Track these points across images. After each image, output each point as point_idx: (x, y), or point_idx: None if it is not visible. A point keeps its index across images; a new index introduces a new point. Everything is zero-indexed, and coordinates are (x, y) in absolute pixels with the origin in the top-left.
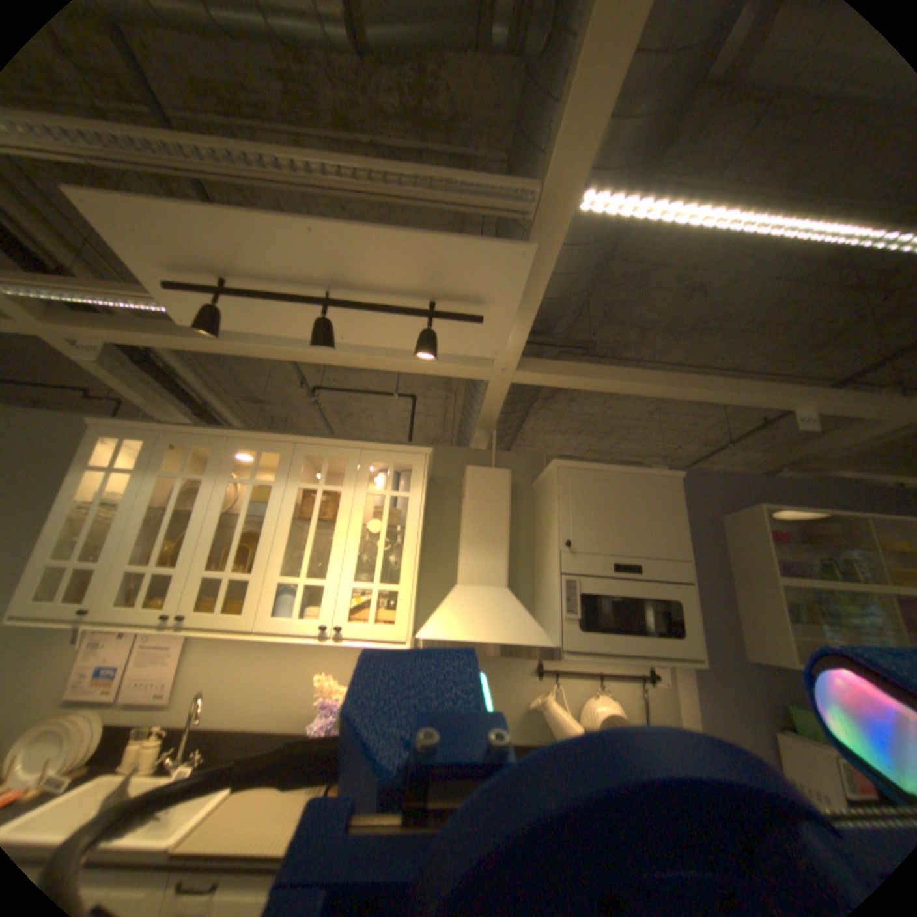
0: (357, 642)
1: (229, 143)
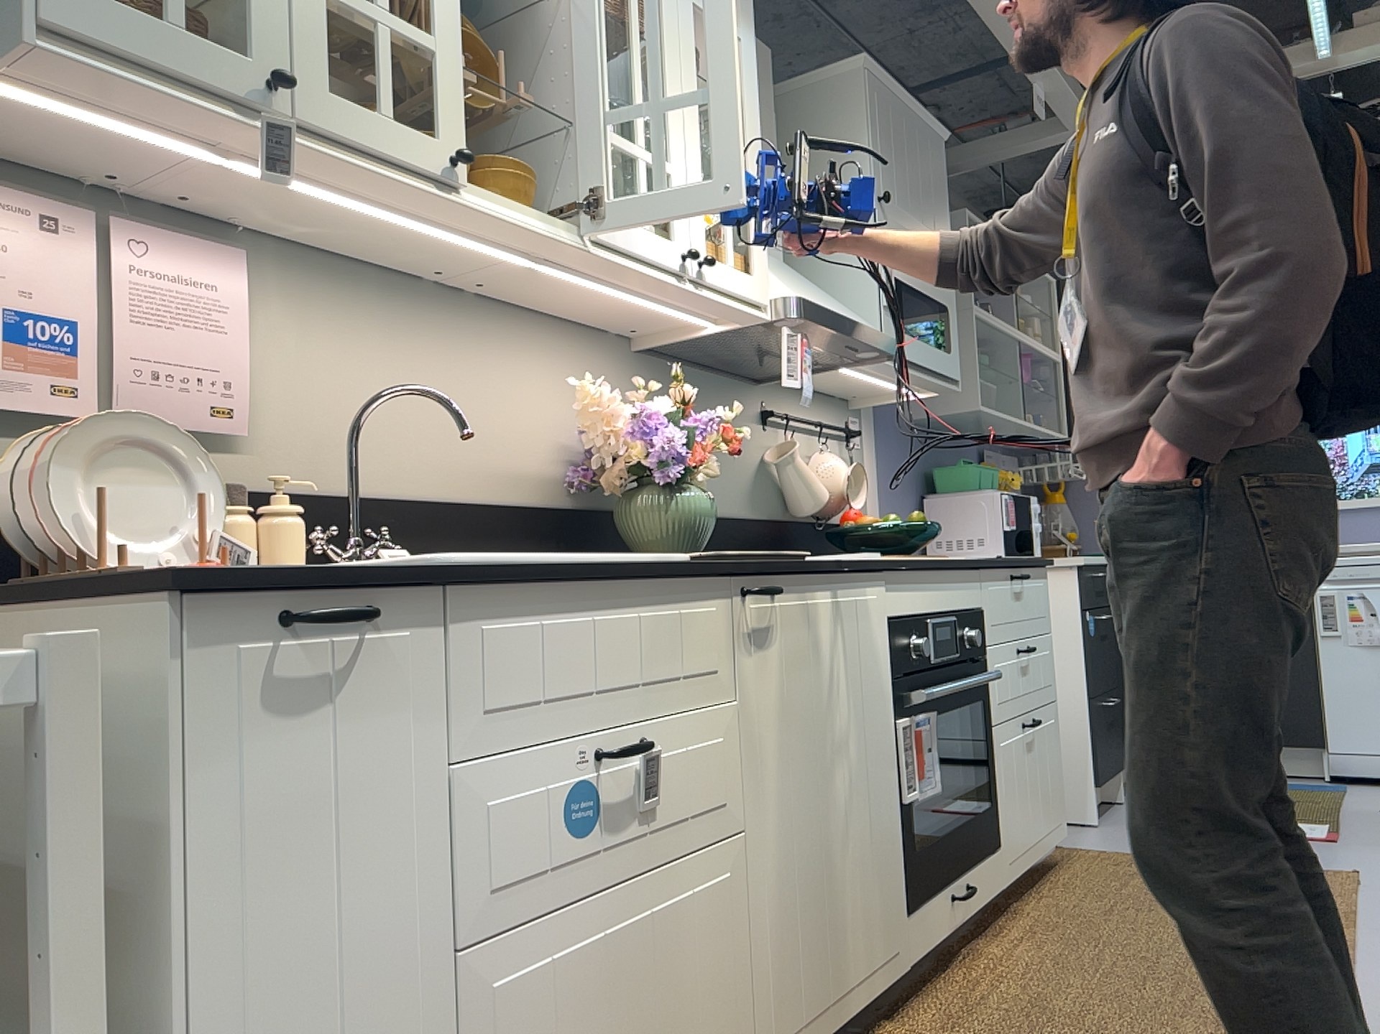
0: (718, 294)
1: None
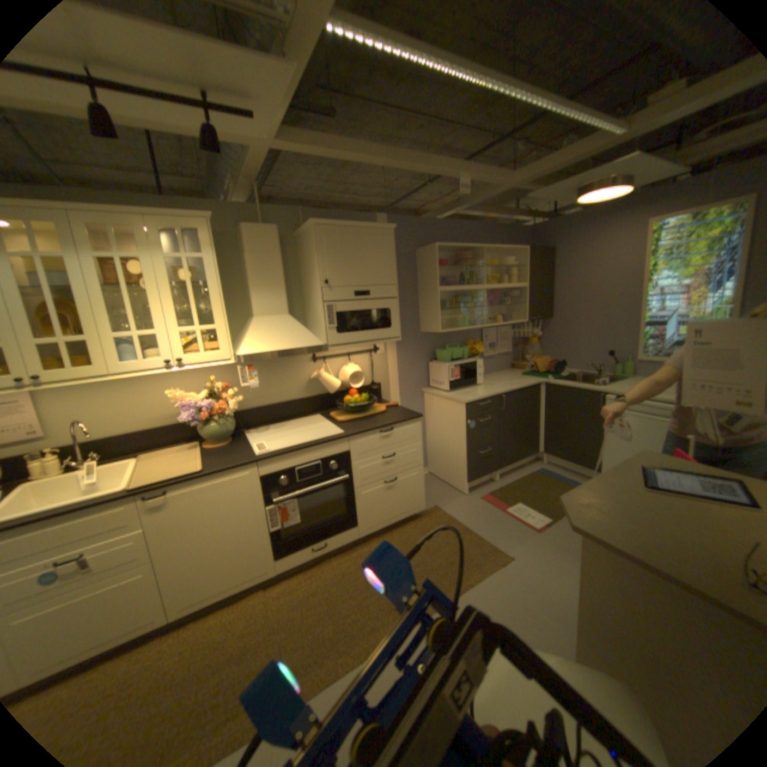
0: (196, 366)
1: None
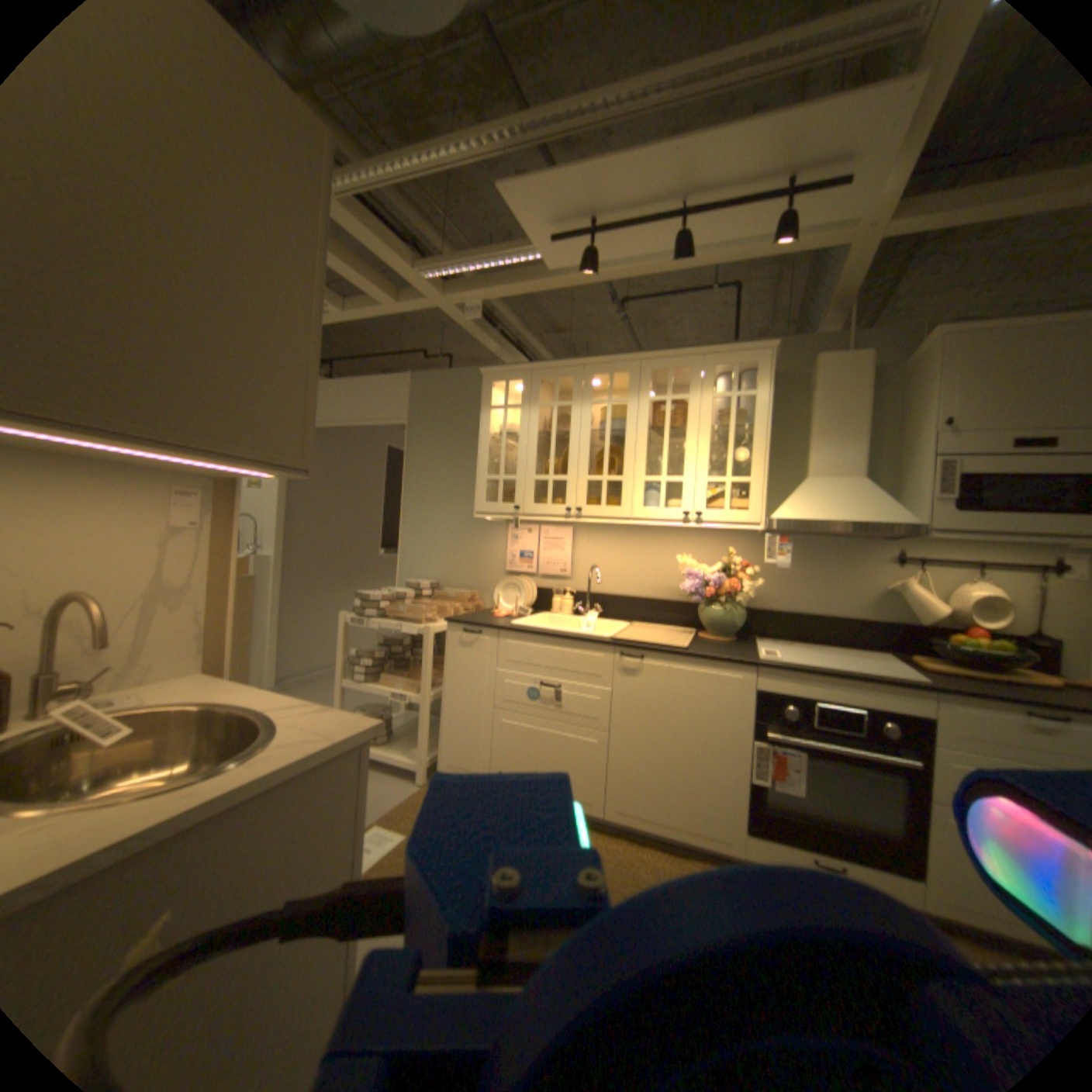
0: (714, 524)
1: (605, 89)
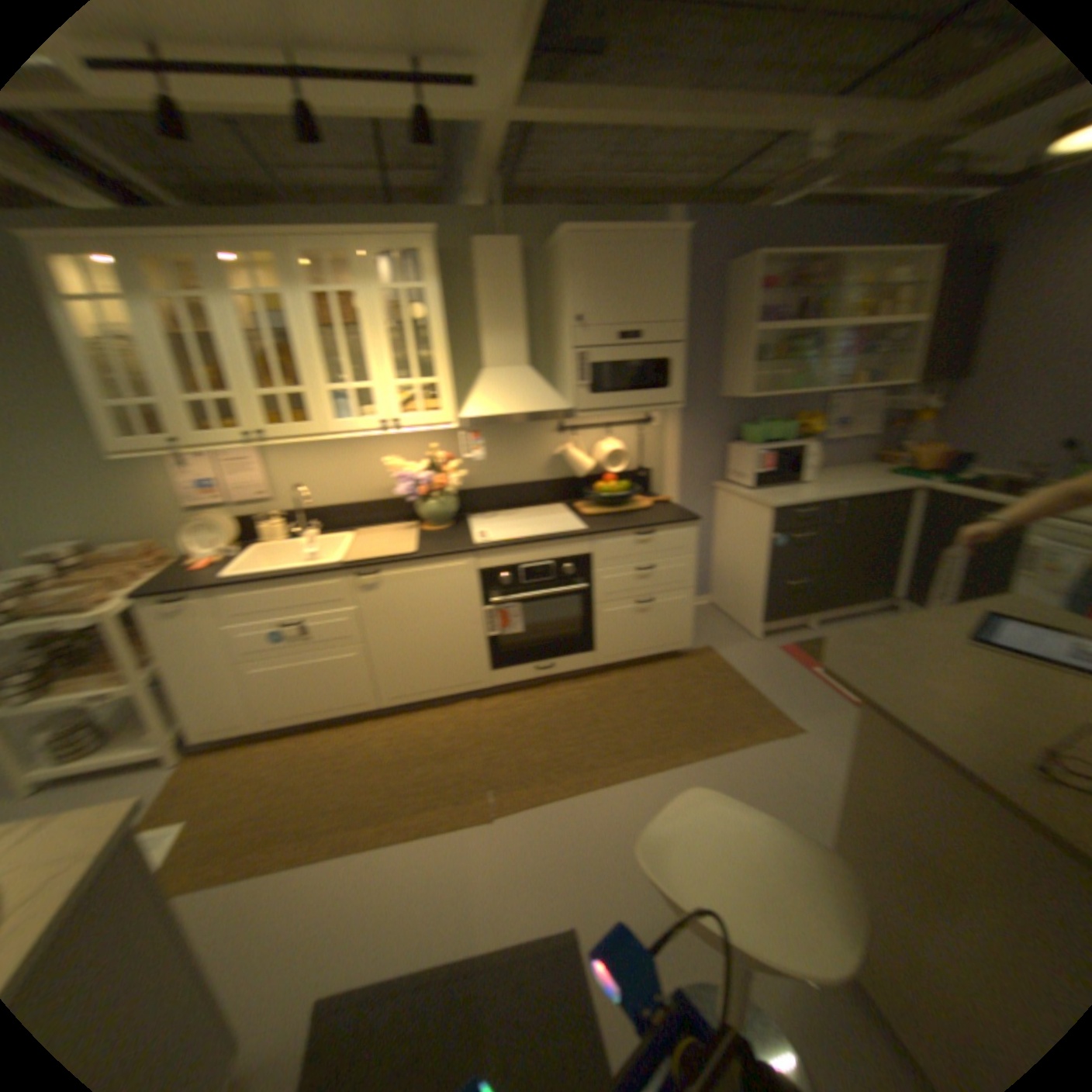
0: (409, 431)
1: None
